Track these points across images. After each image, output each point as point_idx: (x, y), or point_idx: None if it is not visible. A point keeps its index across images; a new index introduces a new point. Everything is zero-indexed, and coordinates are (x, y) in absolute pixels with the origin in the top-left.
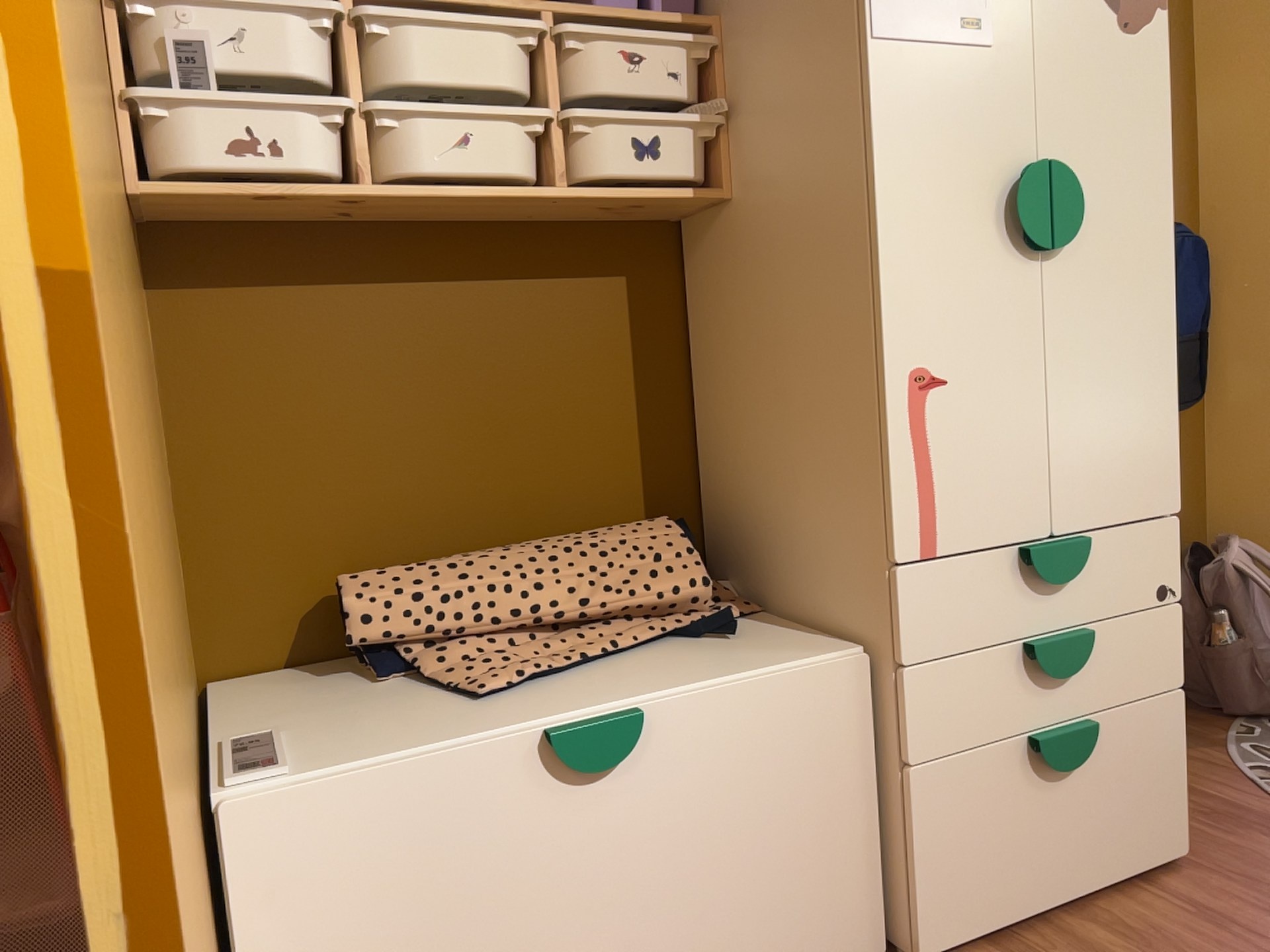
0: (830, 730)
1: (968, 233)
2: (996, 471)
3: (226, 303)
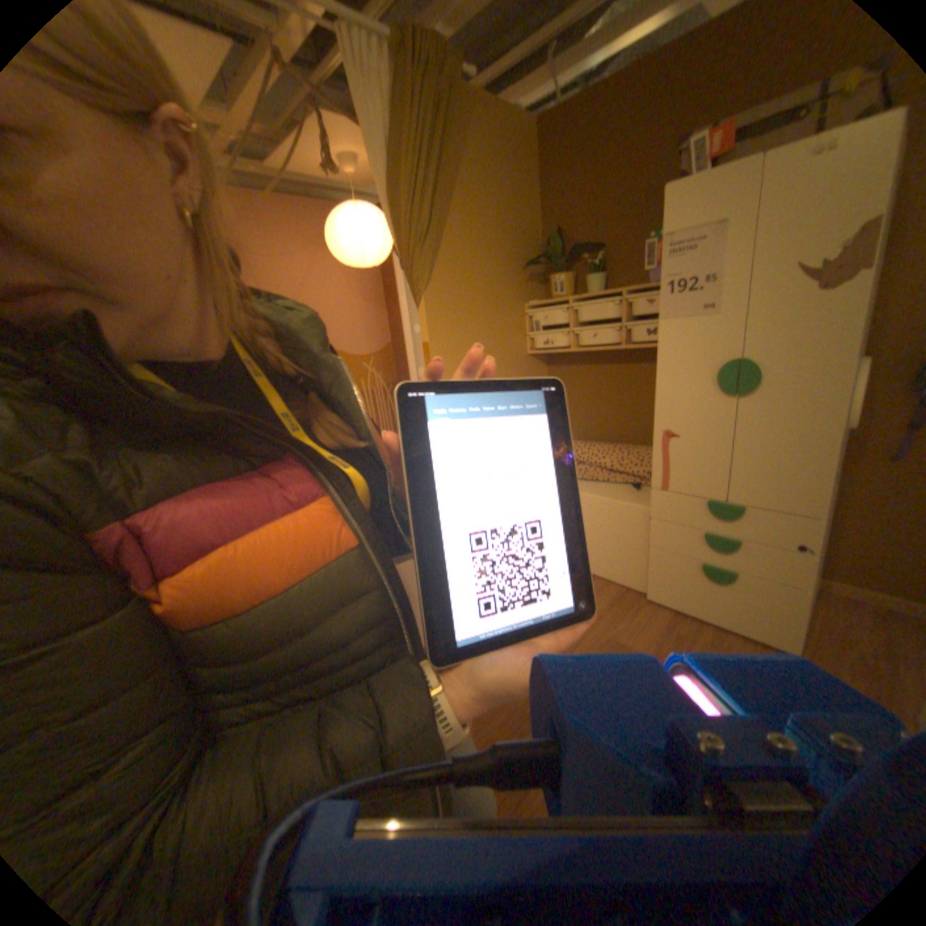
0: (631, 523)
1: (694, 384)
2: (697, 469)
3: (560, 368)
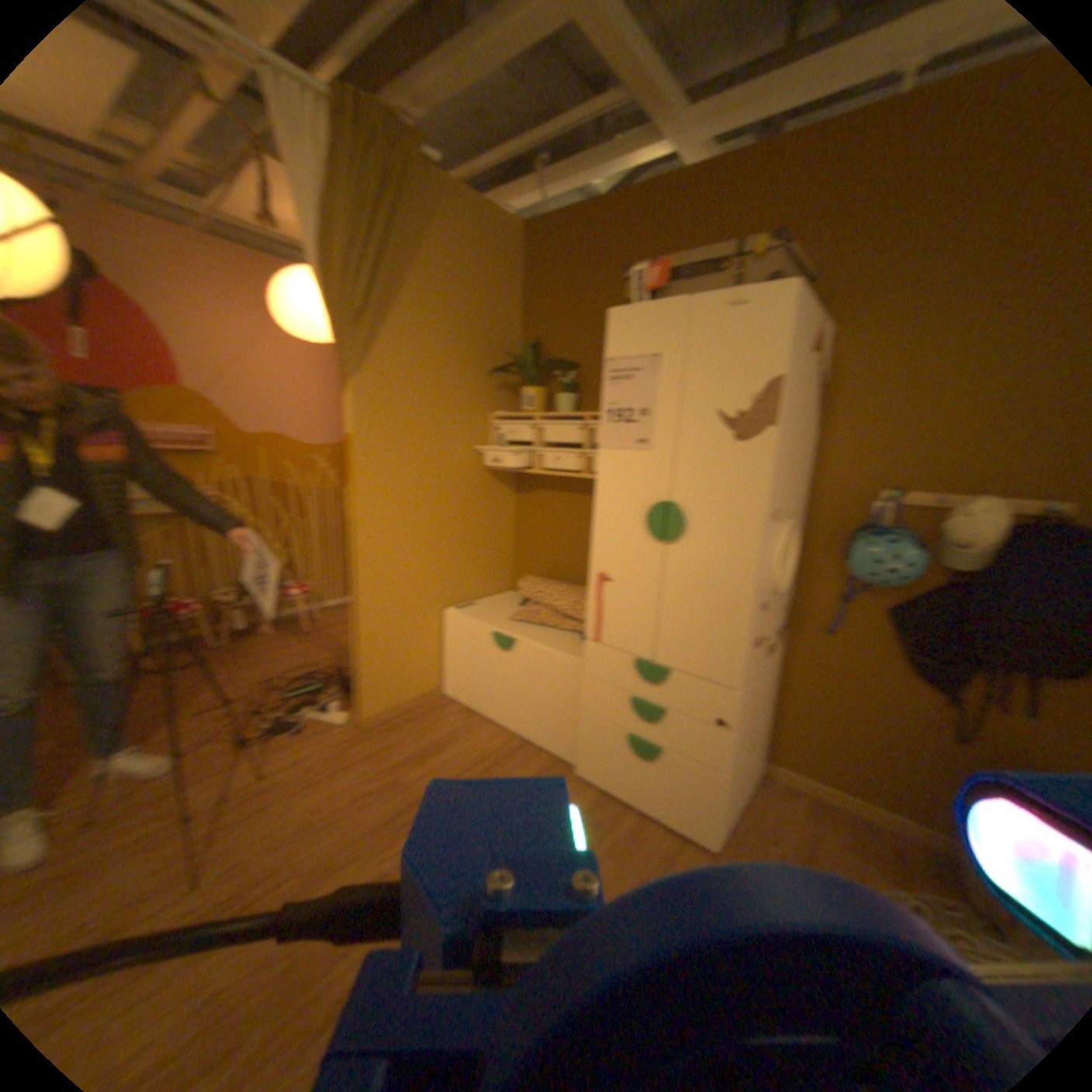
0: (565, 680)
1: (626, 526)
2: (626, 623)
3: (526, 493)
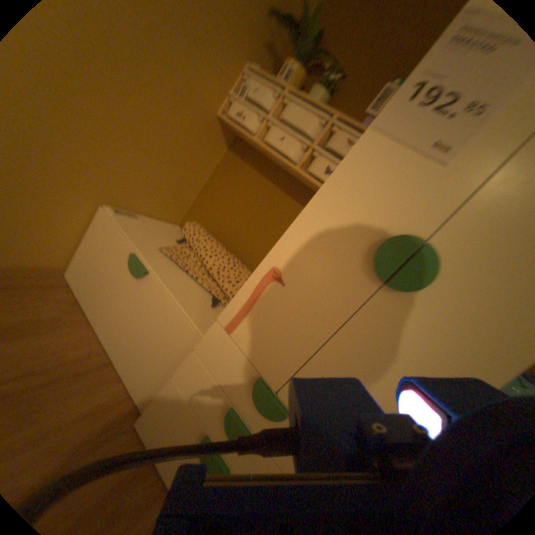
0: (175, 341)
1: (346, 240)
2: (274, 338)
3: (235, 161)
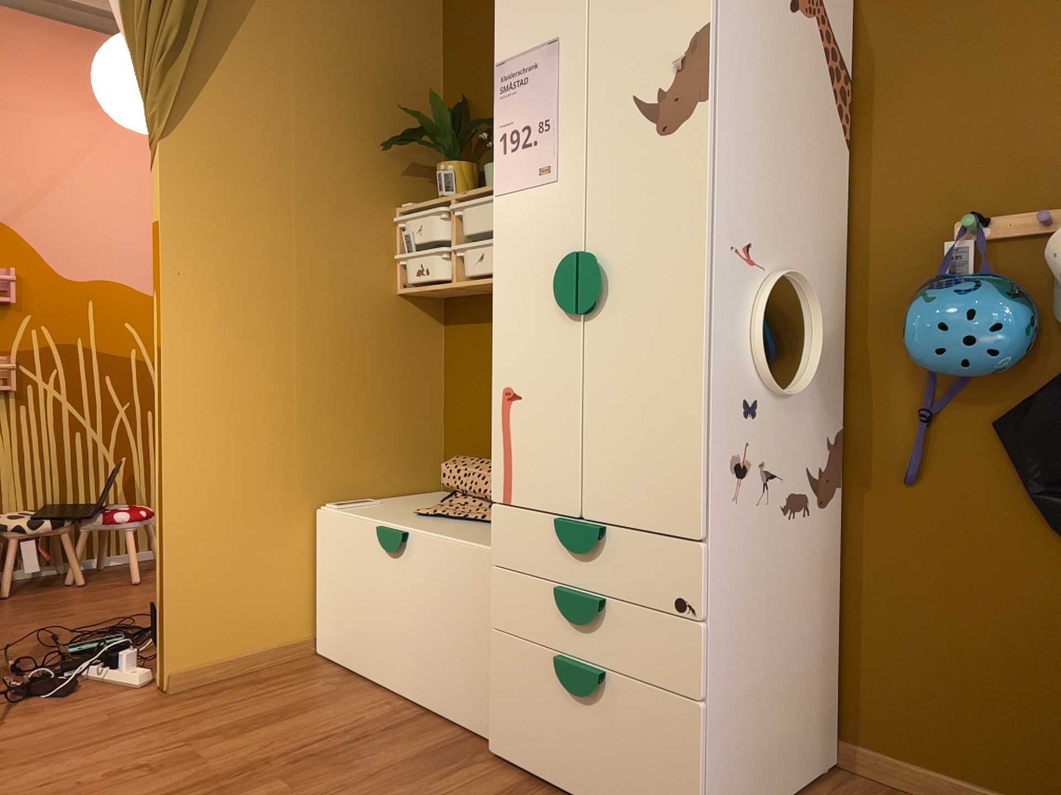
0: (476, 587)
1: (536, 303)
2: (544, 460)
3: (459, 330)
